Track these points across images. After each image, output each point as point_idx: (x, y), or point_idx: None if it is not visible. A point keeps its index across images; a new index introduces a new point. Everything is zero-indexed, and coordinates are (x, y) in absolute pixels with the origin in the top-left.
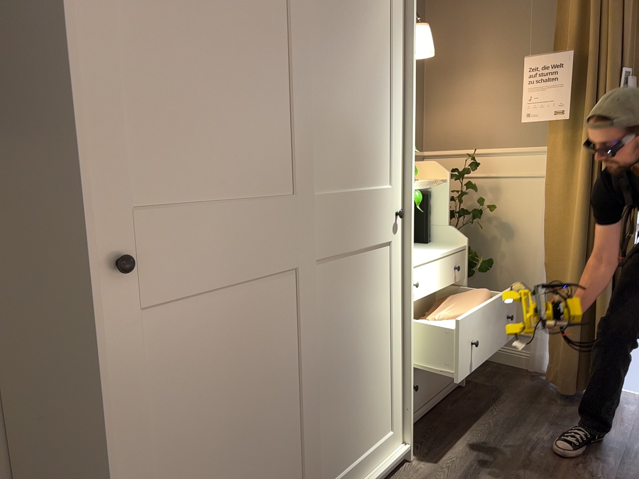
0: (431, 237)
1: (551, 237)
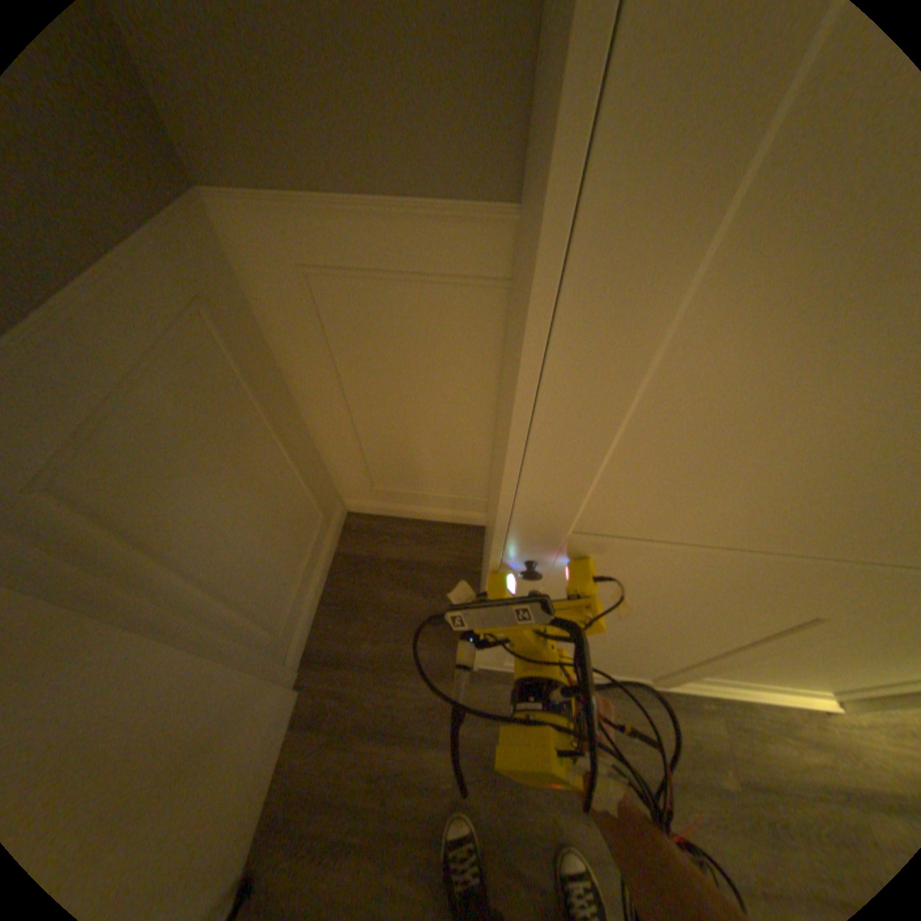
0: None
1: None
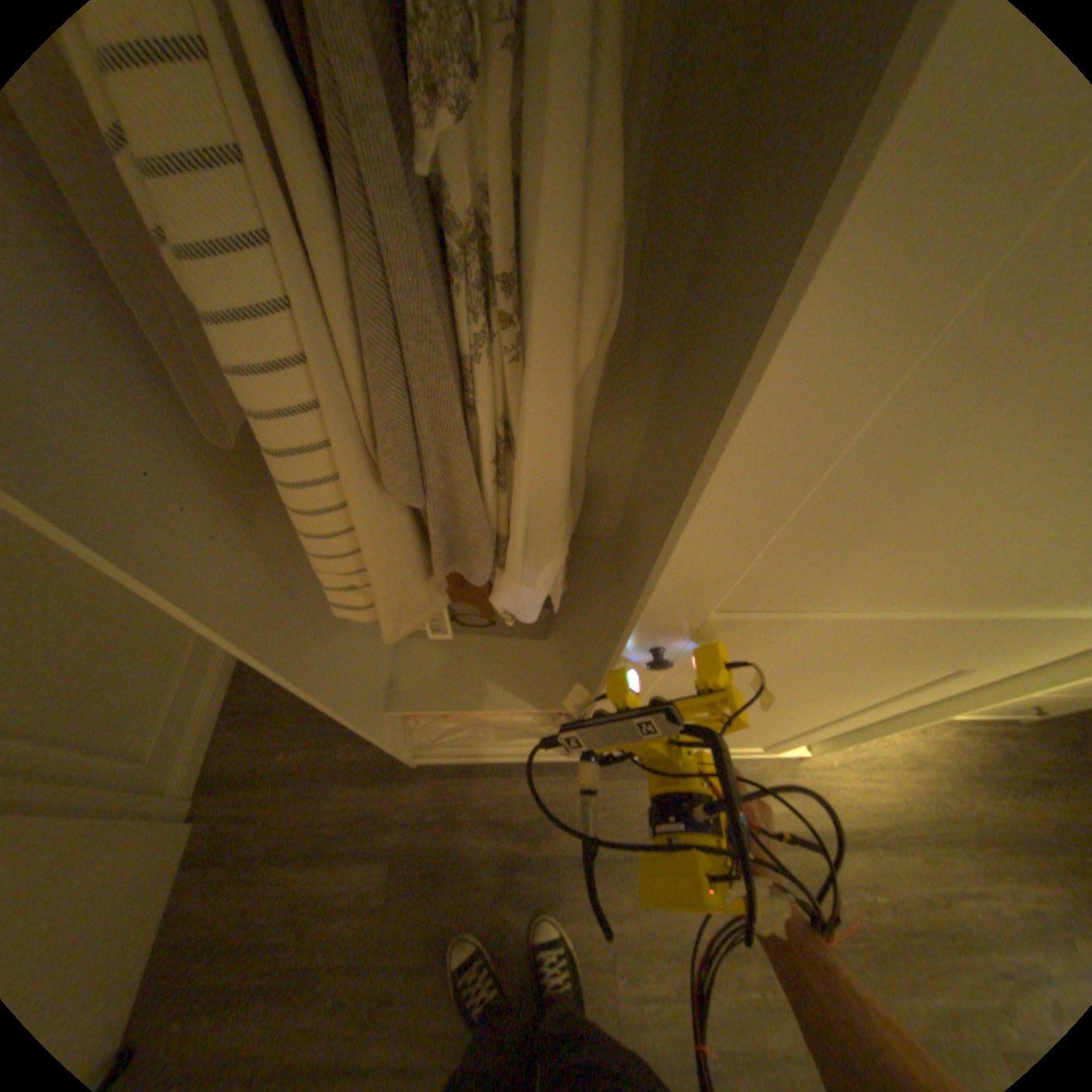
0: None
1: None
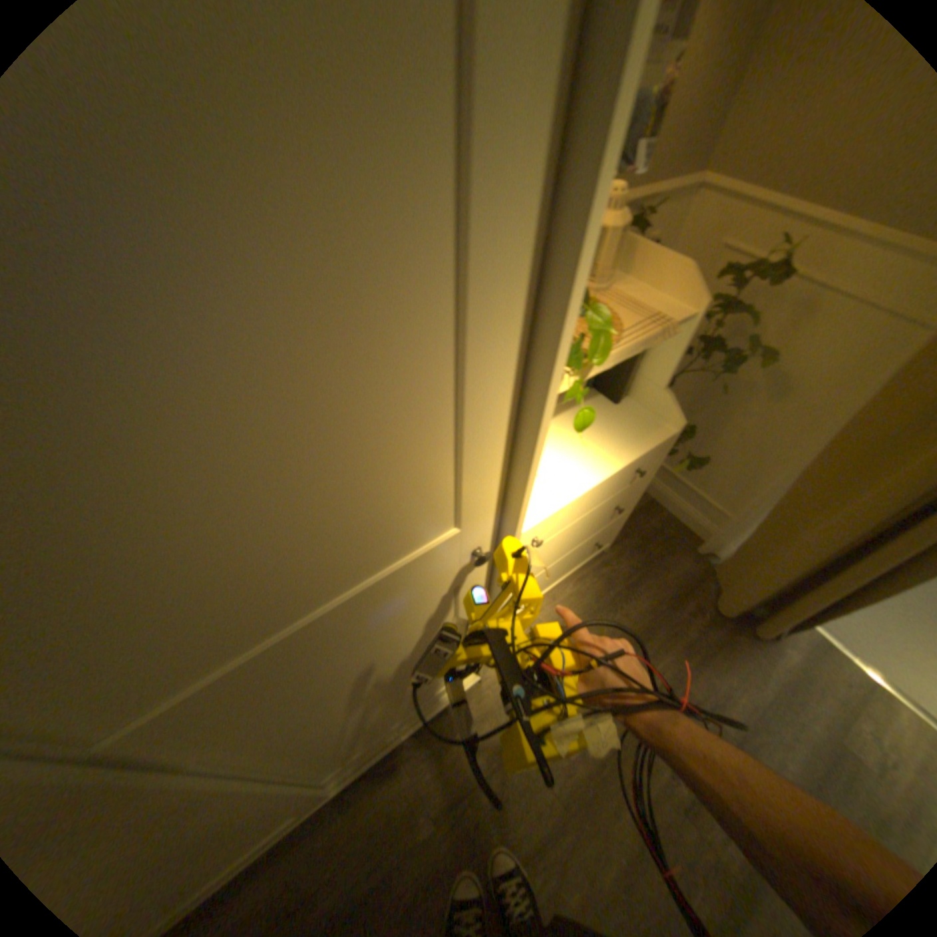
0: (627, 390)
1: (844, 441)
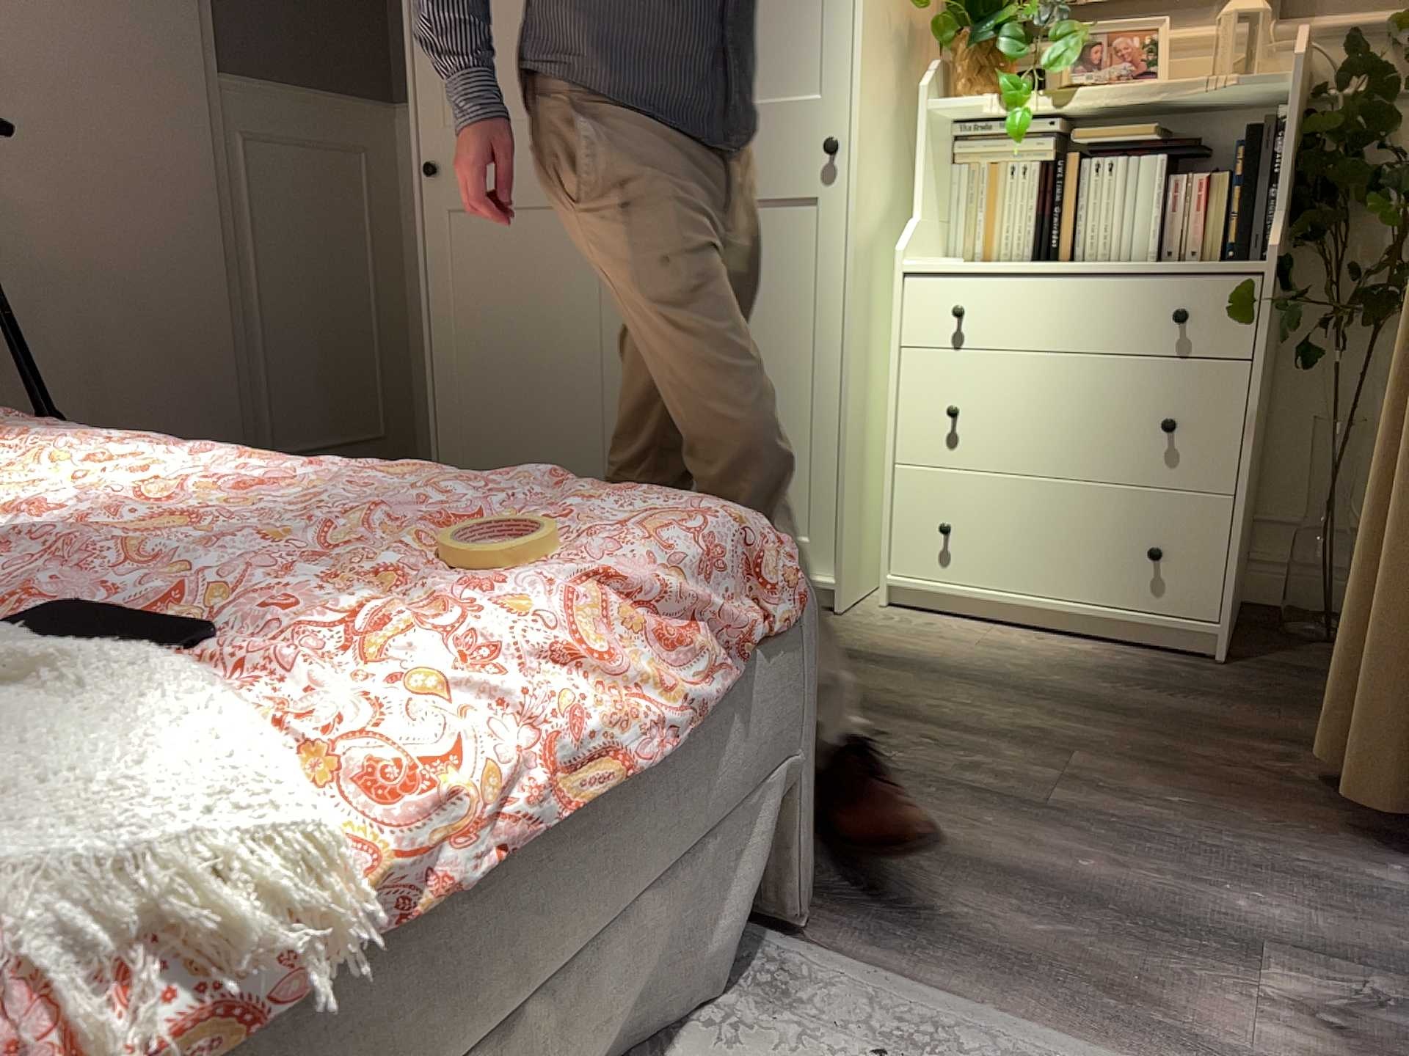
0: (1267, 248)
1: None
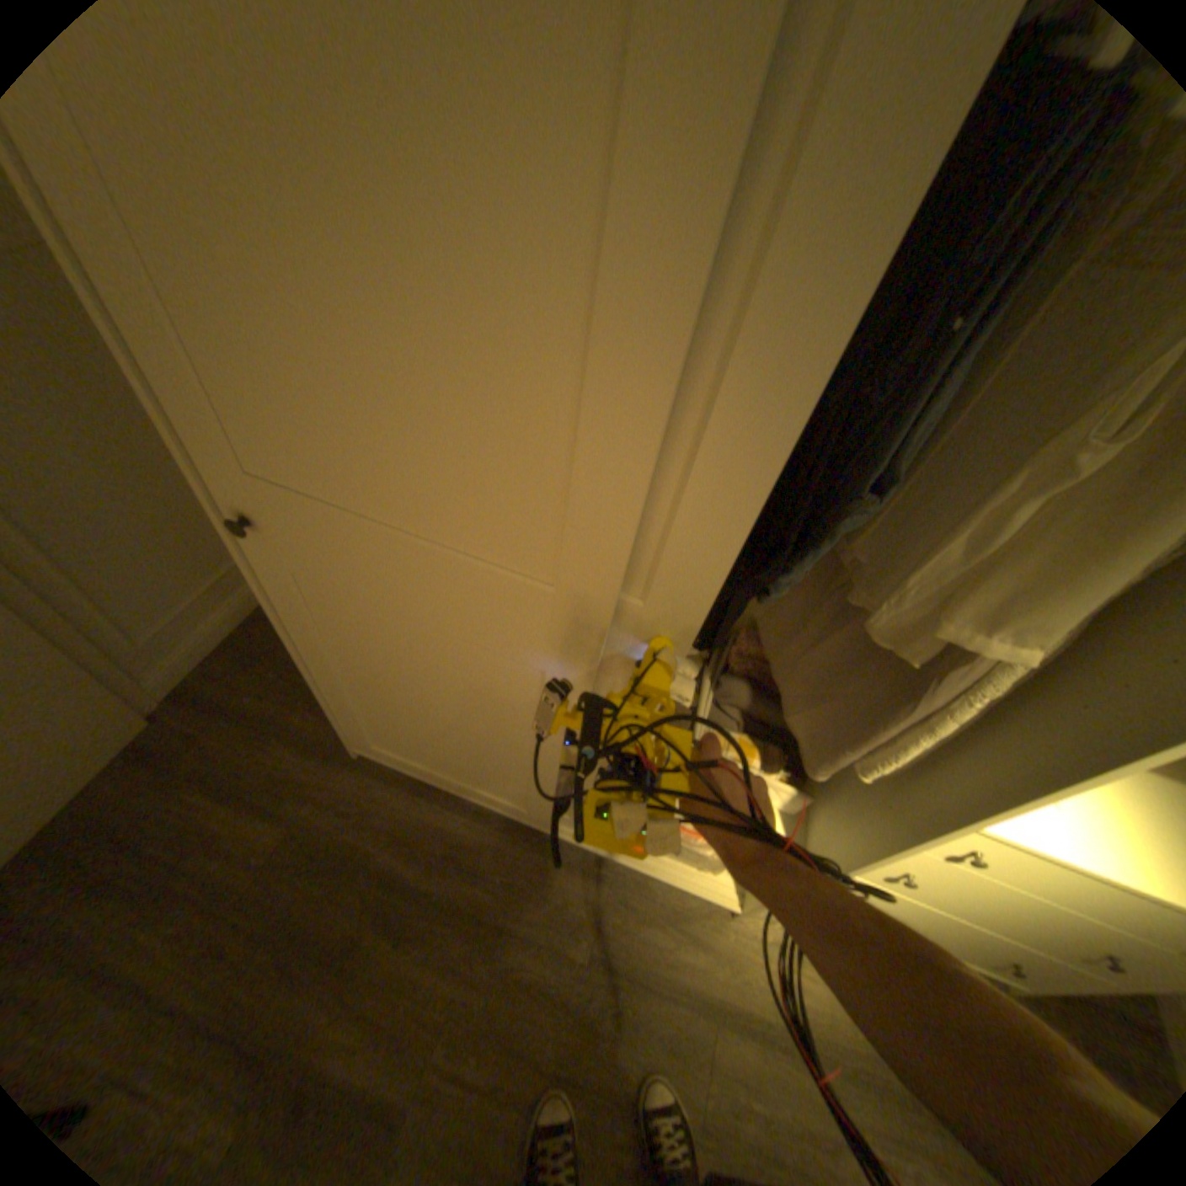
0: None
1: None
